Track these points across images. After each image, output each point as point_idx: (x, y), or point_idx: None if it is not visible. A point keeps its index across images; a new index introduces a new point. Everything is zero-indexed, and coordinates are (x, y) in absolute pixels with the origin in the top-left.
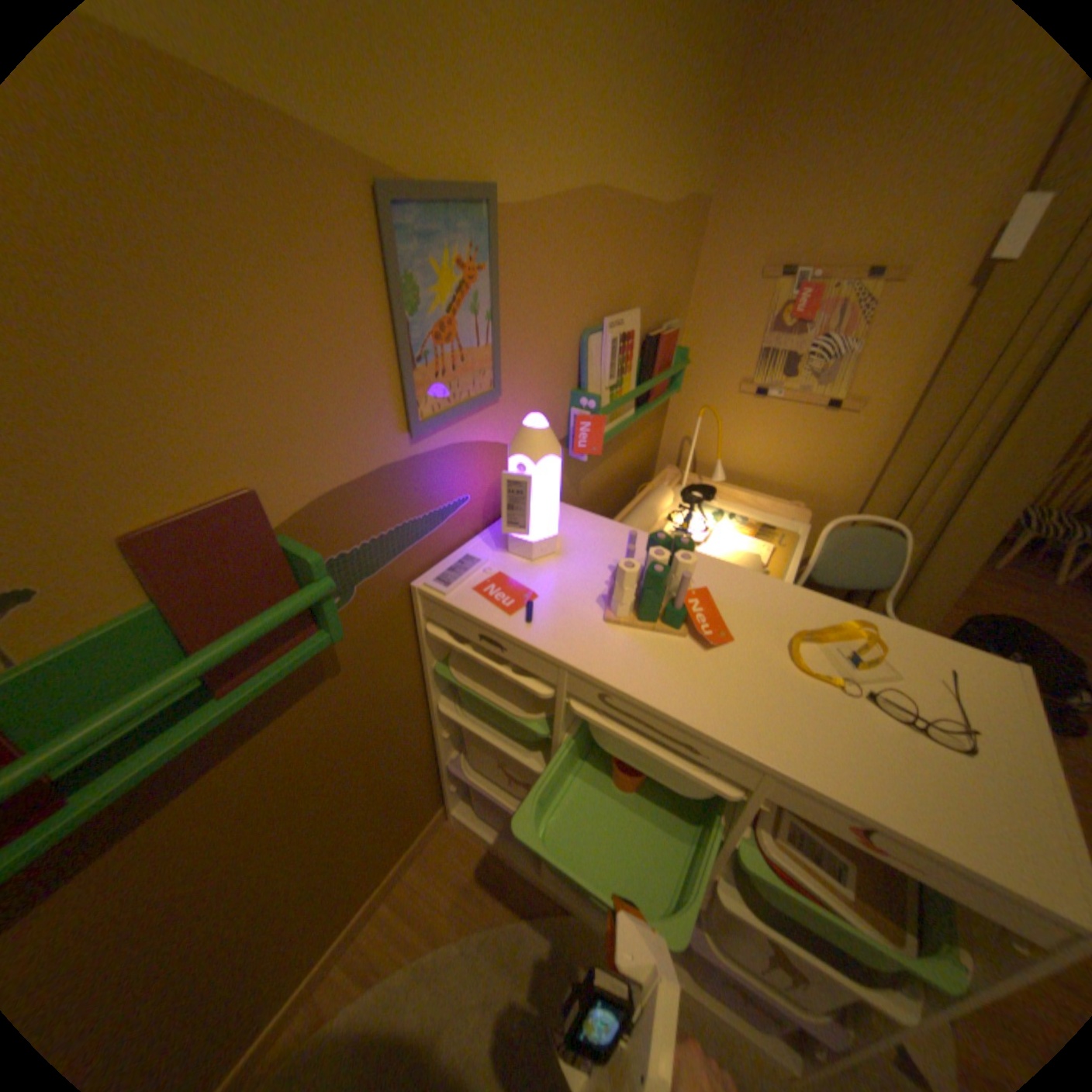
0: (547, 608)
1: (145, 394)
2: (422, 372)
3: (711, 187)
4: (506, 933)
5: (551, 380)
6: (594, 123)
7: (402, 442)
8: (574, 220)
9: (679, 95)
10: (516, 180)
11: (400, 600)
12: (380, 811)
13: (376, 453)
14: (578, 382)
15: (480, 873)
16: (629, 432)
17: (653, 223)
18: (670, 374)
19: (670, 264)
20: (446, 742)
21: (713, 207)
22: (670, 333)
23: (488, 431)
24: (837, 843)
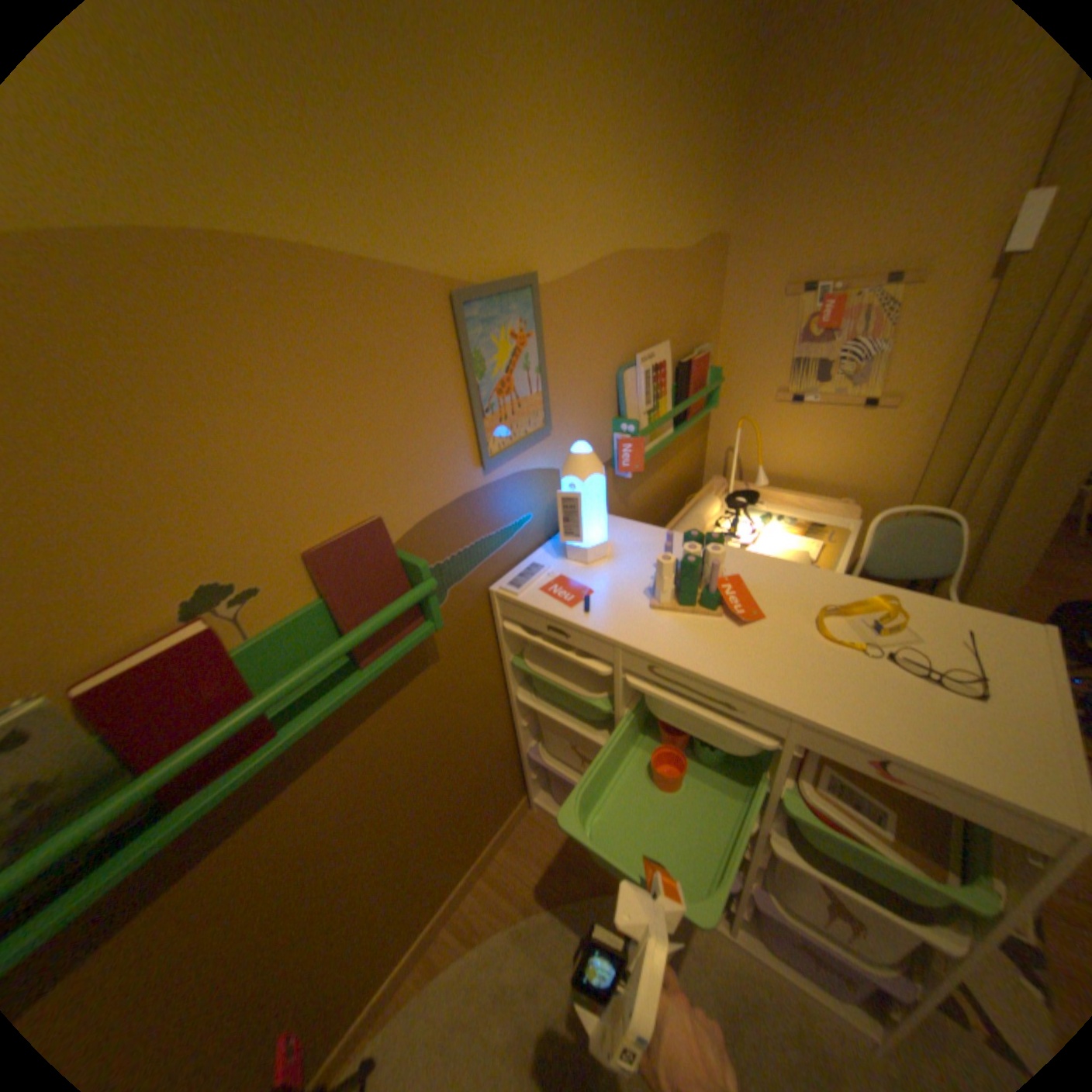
0: (601, 600)
1: (319, 457)
2: (490, 420)
3: (727, 224)
4: (590, 906)
5: (593, 412)
6: (611, 207)
7: (477, 474)
8: (601, 283)
9: (685, 163)
10: (551, 265)
11: (482, 602)
12: (474, 788)
13: (460, 484)
14: (618, 411)
15: (563, 854)
16: (672, 449)
17: (673, 268)
18: (704, 393)
19: (694, 298)
20: (525, 730)
21: (732, 241)
22: (701, 357)
23: (543, 460)
24: (877, 794)
